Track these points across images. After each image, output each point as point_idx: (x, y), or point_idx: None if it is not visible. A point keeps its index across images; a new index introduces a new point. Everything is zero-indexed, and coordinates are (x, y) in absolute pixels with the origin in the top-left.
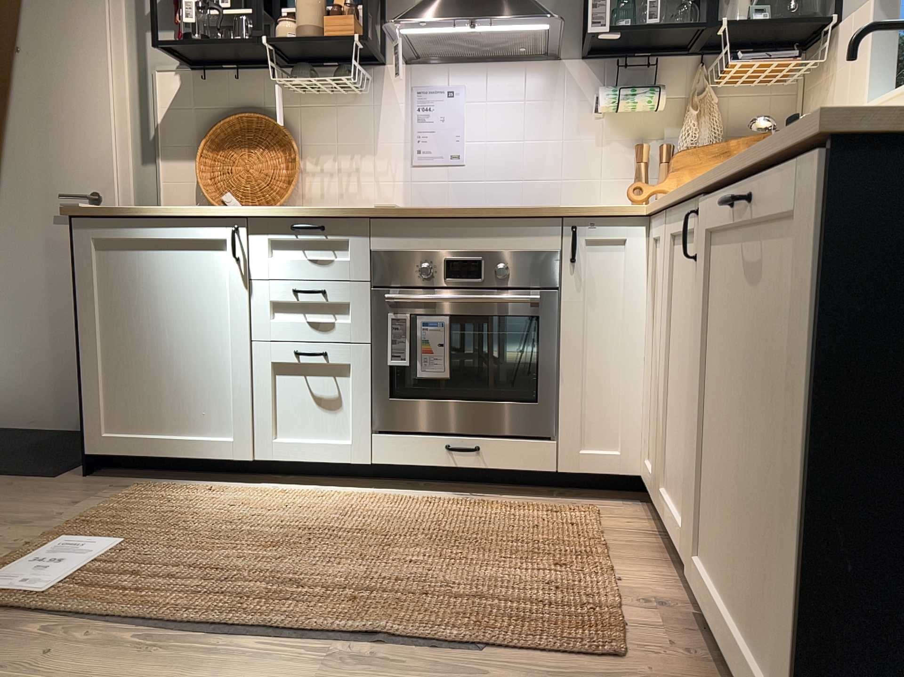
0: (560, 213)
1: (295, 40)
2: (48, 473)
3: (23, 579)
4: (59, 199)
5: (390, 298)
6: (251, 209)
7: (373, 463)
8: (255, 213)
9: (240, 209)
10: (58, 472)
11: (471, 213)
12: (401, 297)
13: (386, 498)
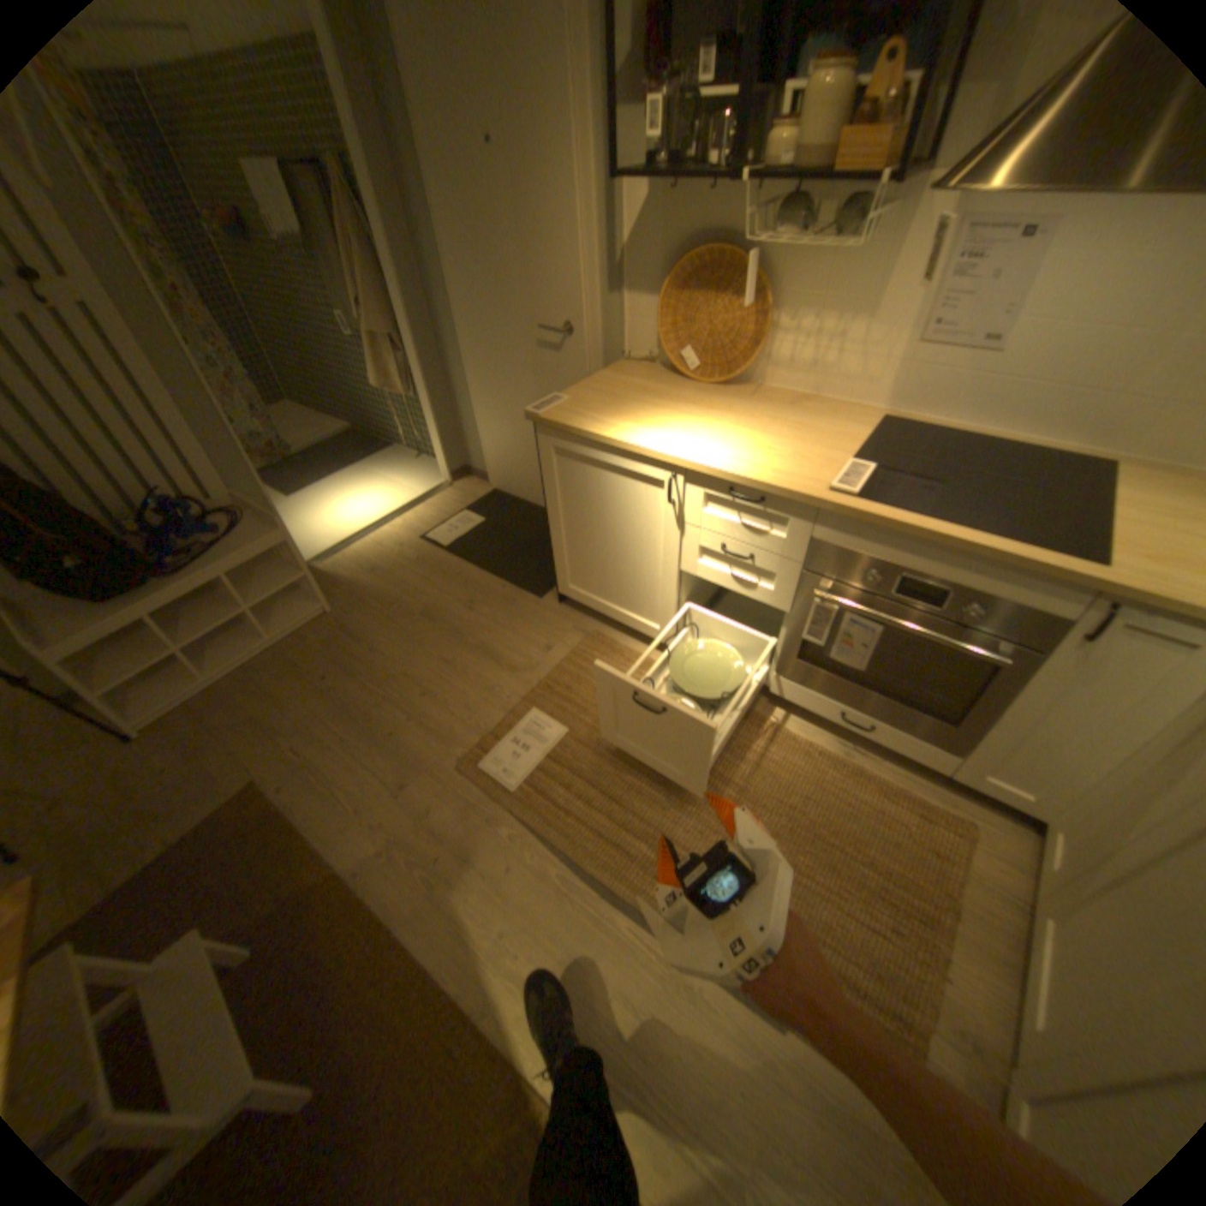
0: (1100, 585)
1: (792, 161)
2: (537, 588)
3: (505, 757)
4: (538, 329)
5: (819, 593)
6: (692, 451)
7: (769, 689)
8: (693, 466)
9: (680, 457)
10: (544, 590)
11: (956, 543)
12: (830, 599)
13: (773, 725)
